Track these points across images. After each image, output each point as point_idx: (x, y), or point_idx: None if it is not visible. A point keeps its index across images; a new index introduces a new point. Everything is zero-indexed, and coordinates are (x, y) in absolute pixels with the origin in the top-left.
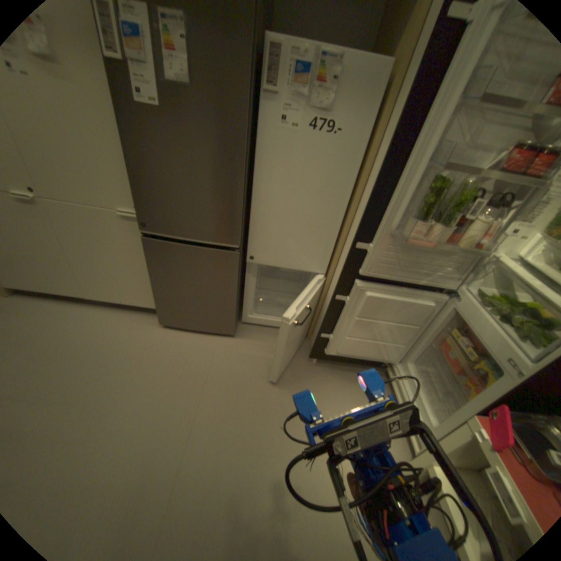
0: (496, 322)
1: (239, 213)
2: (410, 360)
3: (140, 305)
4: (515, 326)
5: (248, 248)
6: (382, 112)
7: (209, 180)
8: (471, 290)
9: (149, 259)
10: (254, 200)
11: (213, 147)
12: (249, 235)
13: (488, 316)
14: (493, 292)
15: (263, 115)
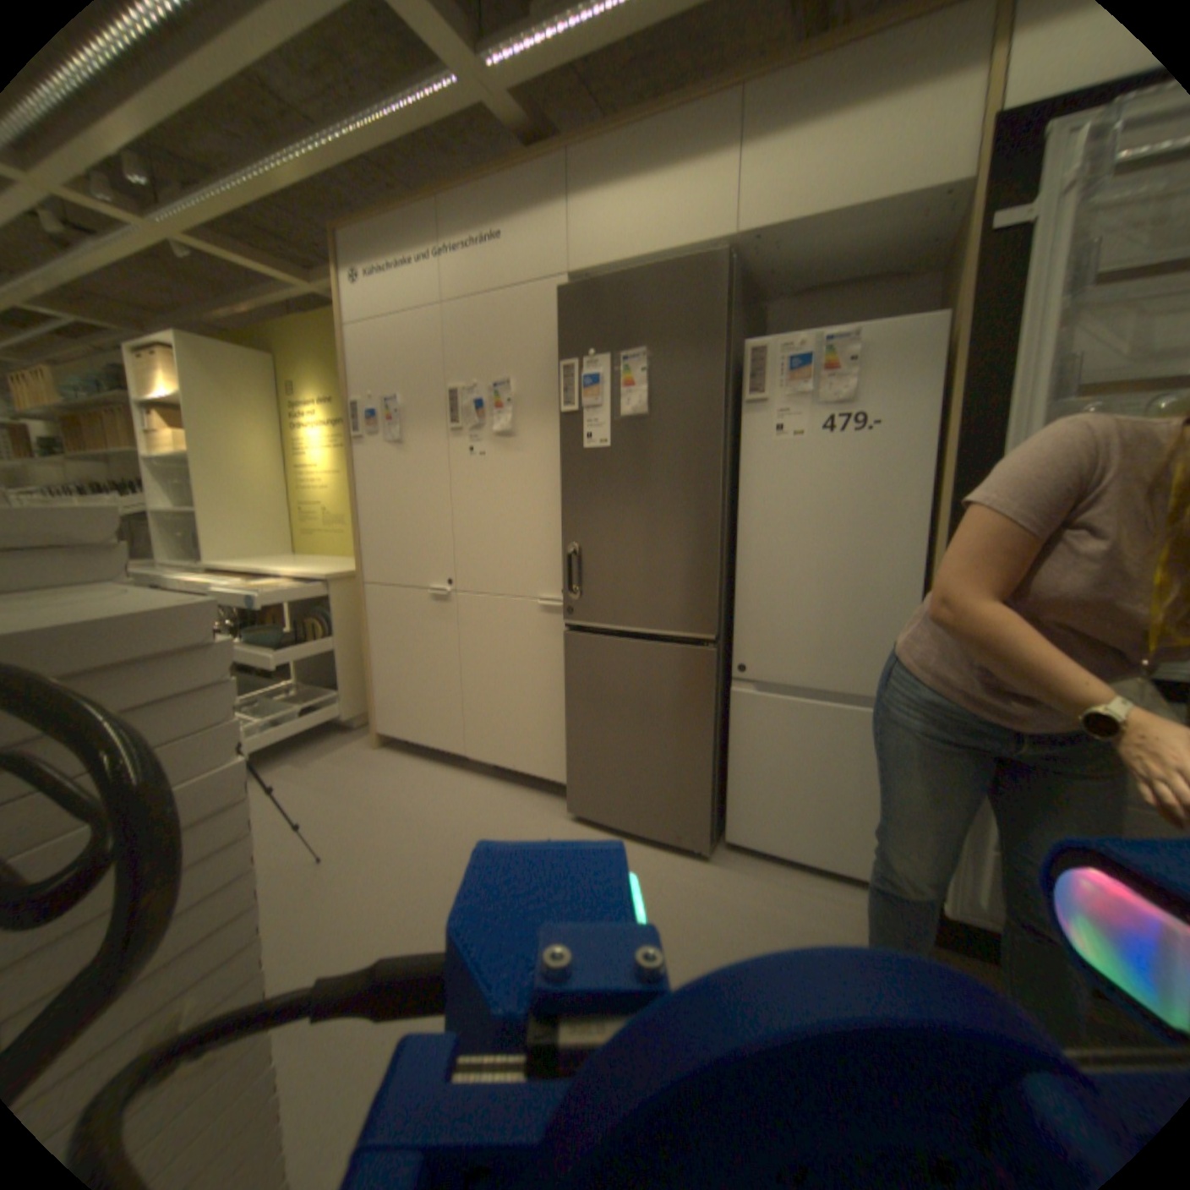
0: None
1: (713, 573)
2: None
3: (543, 774)
4: None
5: (735, 651)
6: (954, 381)
7: (668, 527)
8: None
9: (570, 669)
10: (741, 556)
11: (675, 480)
12: (736, 624)
13: None
14: None
15: (748, 431)
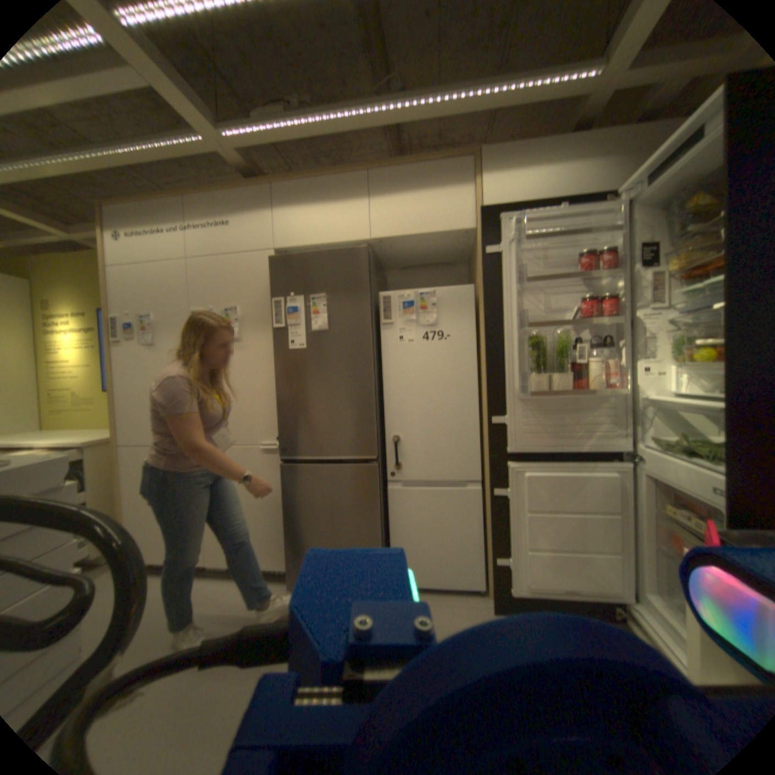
0: (683, 461)
1: (372, 420)
2: (647, 588)
3: (266, 568)
4: (698, 452)
5: (387, 465)
6: (479, 317)
7: (344, 395)
8: (651, 446)
9: (285, 490)
10: (386, 409)
11: (346, 367)
12: (386, 449)
13: (673, 459)
14: (677, 441)
15: (384, 340)
